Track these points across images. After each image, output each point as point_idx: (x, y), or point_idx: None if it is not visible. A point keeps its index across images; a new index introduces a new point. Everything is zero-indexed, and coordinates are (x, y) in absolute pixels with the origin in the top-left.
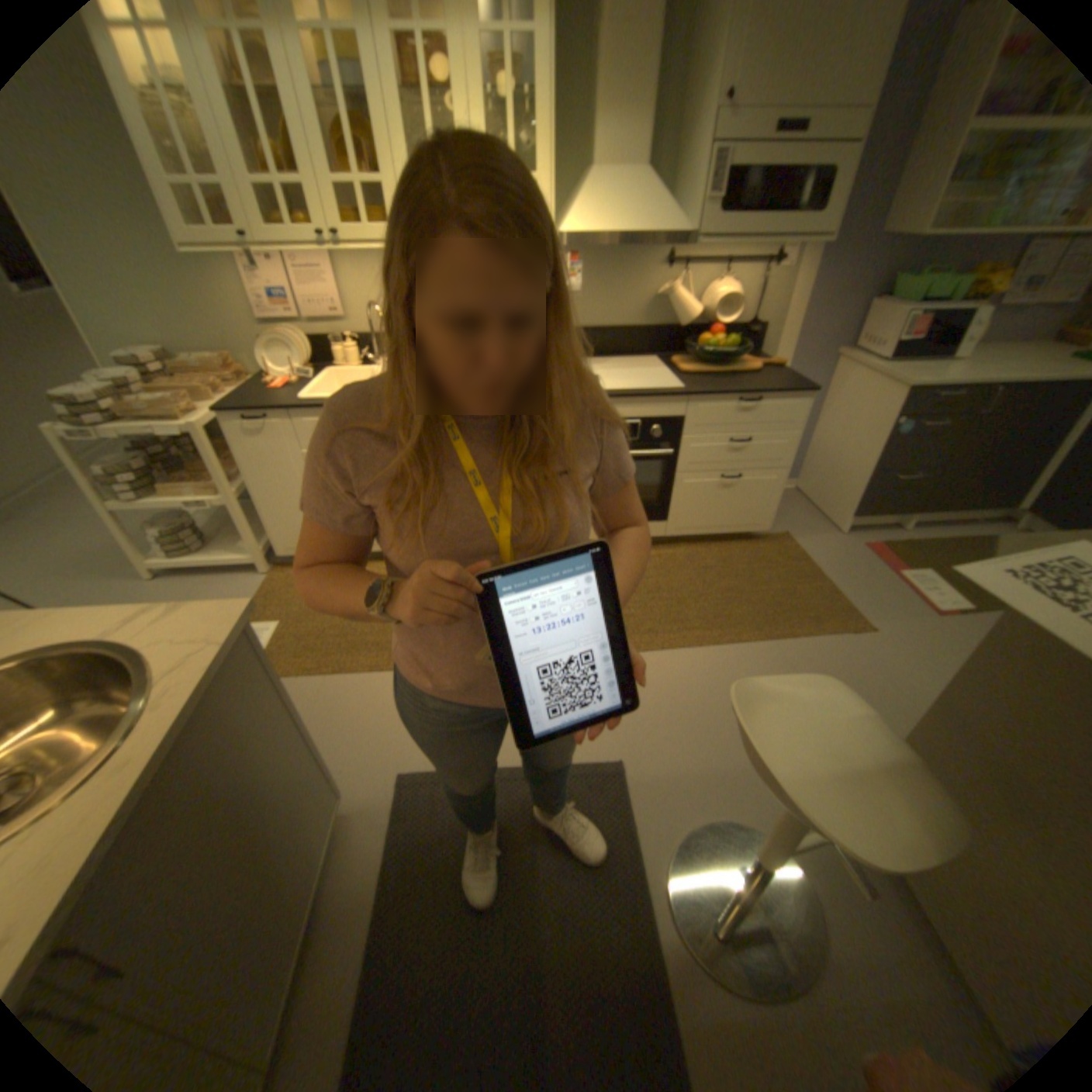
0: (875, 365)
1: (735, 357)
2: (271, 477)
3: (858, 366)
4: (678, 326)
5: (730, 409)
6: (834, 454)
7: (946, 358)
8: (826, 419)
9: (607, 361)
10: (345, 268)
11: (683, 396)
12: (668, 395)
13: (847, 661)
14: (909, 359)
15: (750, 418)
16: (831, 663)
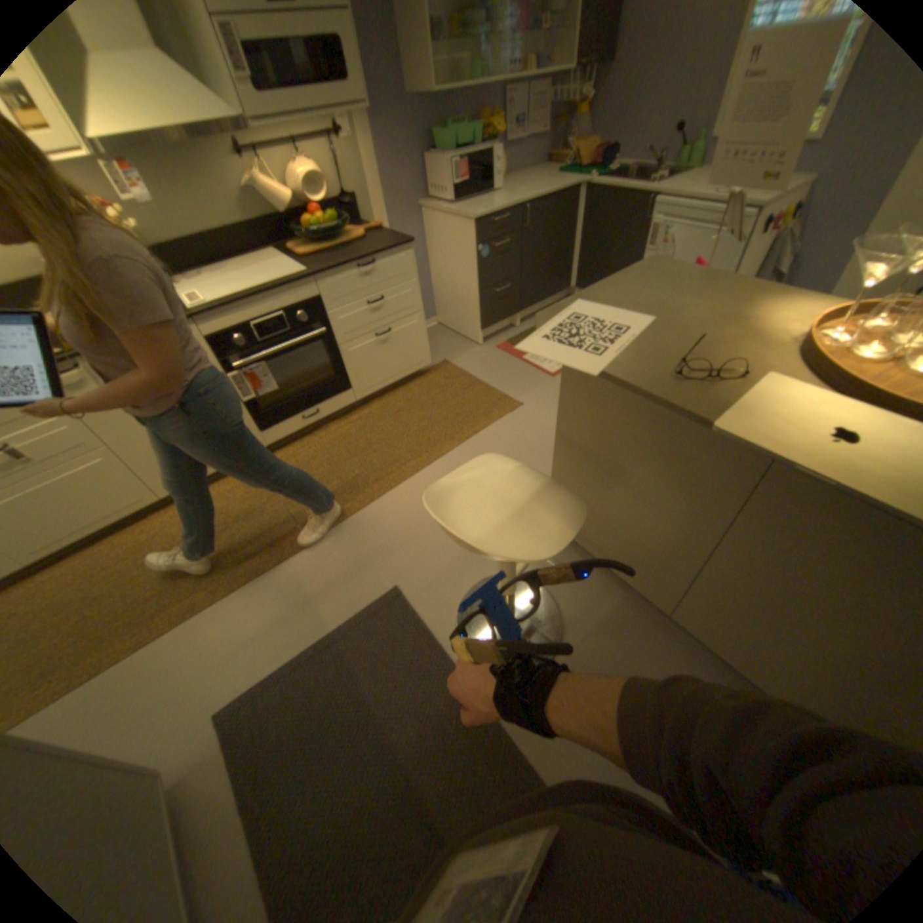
0: (446, 209)
1: (340, 229)
2: None
3: (436, 213)
4: (277, 214)
5: (354, 277)
6: (450, 288)
7: (489, 191)
8: (434, 262)
9: (226, 264)
10: None
11: (308, 278)
12: (294, 280)
13: (512, 433)
14: (466, 199)
15: (373, 280)
16: (503, 439)
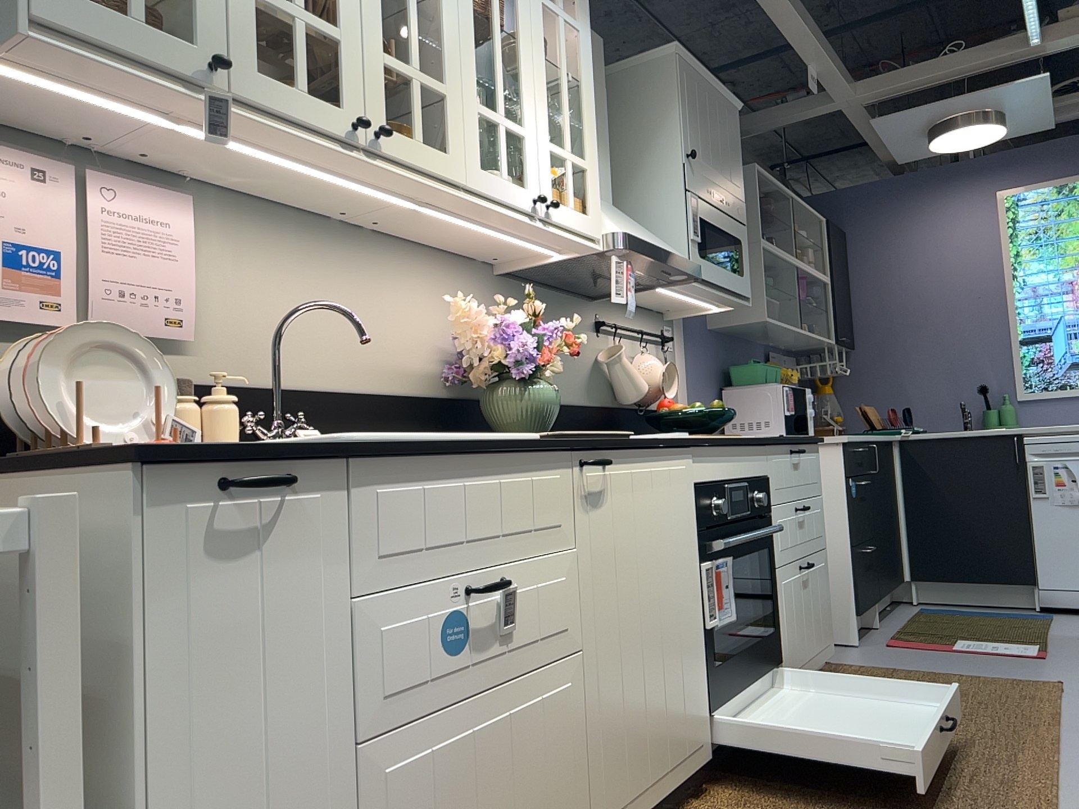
0: None
1: None
2: (239, 727)
3: None
4: (617, 408)
5: (790, 464)
6: None
7: None
8: None
9: None
10: (212, 243)
11: (769, 443)
12: (762, 440)
13: None
14: None
15: (800, 477)
16: None
